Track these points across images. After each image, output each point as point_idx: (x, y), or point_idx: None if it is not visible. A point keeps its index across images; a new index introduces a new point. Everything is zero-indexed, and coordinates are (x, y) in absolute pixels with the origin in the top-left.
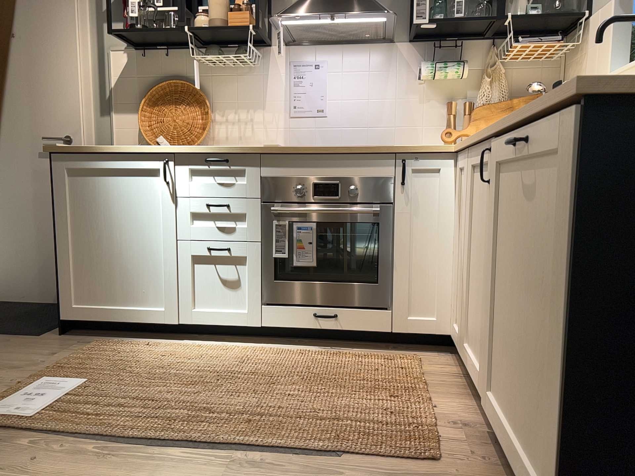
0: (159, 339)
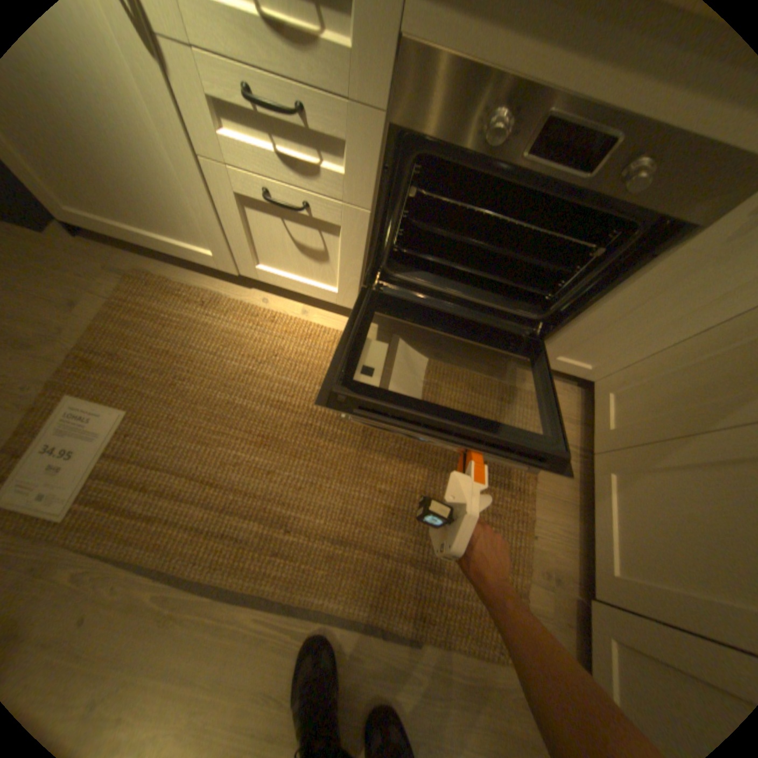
0: (217, 275)
